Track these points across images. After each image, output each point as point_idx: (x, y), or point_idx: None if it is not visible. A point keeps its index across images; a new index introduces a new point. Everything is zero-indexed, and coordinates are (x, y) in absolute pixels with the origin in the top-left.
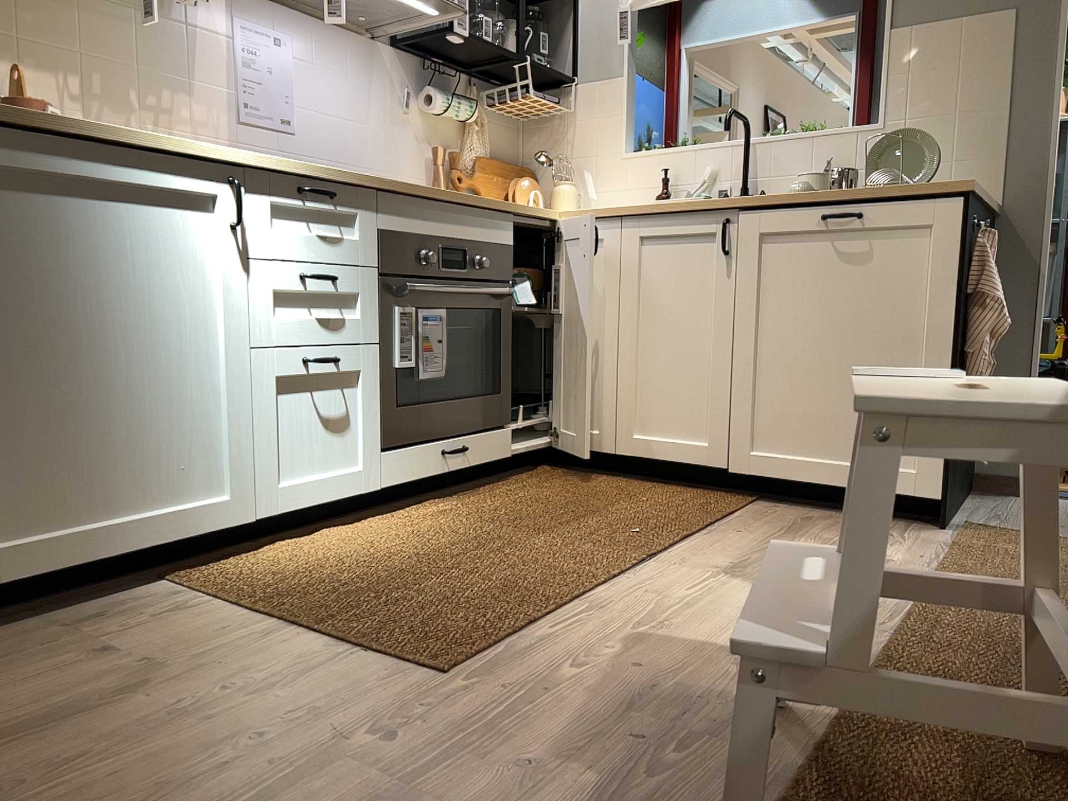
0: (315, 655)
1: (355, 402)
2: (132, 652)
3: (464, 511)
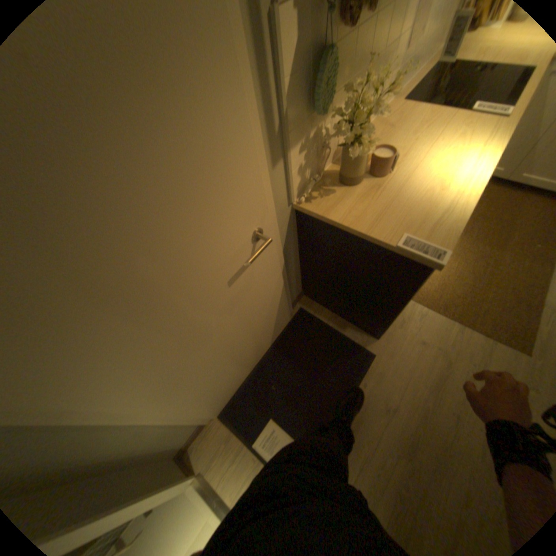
0: (491, 348)
1: None
2: (433, 343)
3: None
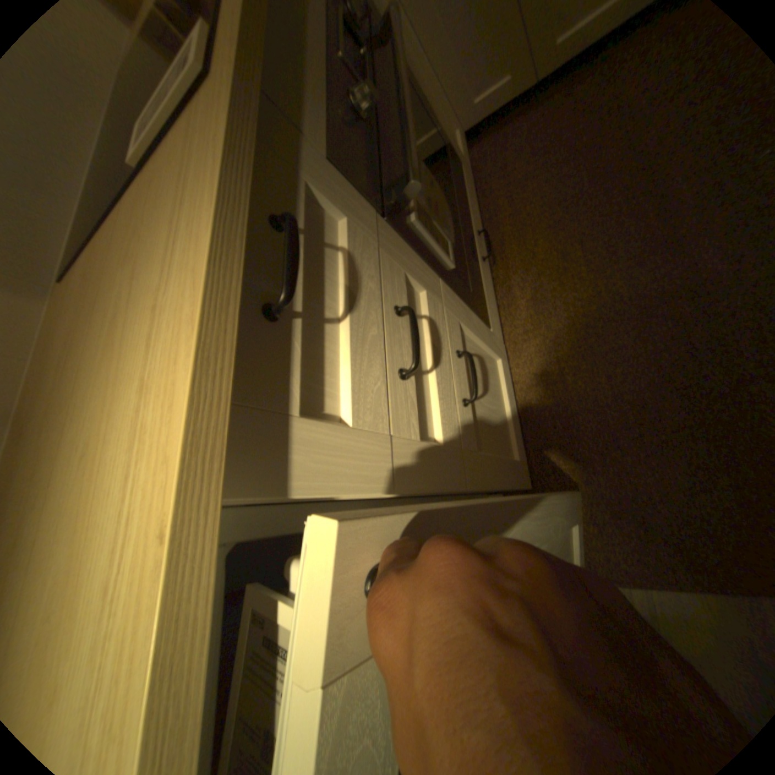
0: None
1: (475, 345)
2: None
3: (552, 285)
